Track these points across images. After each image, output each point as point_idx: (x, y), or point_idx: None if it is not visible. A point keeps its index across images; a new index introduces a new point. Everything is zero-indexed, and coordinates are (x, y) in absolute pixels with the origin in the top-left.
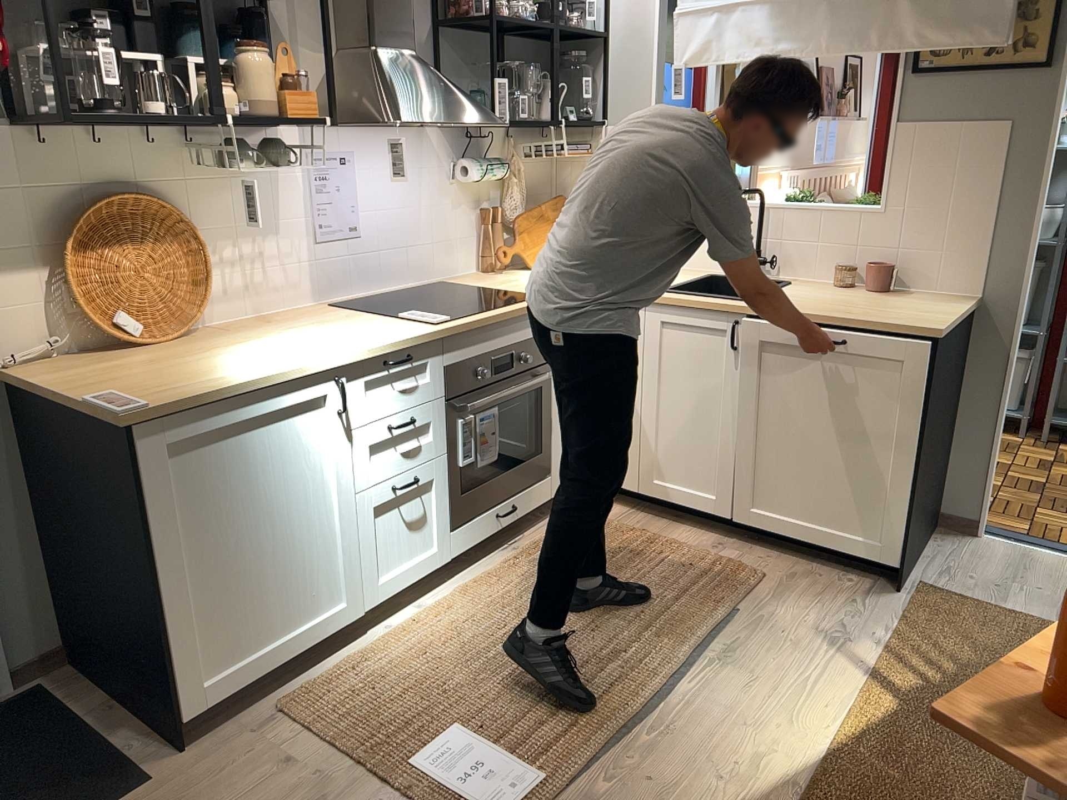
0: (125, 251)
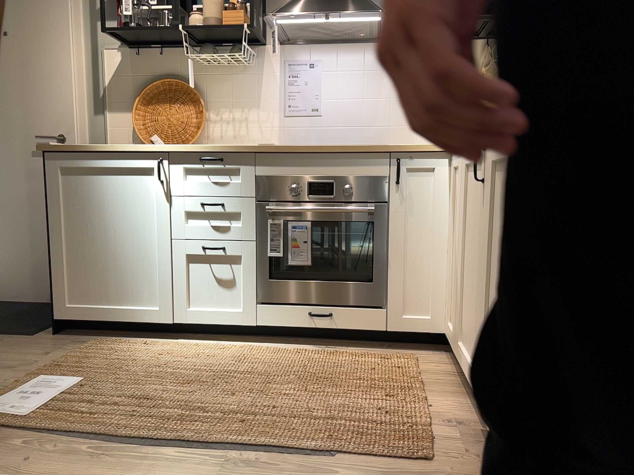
0: (164, 106)
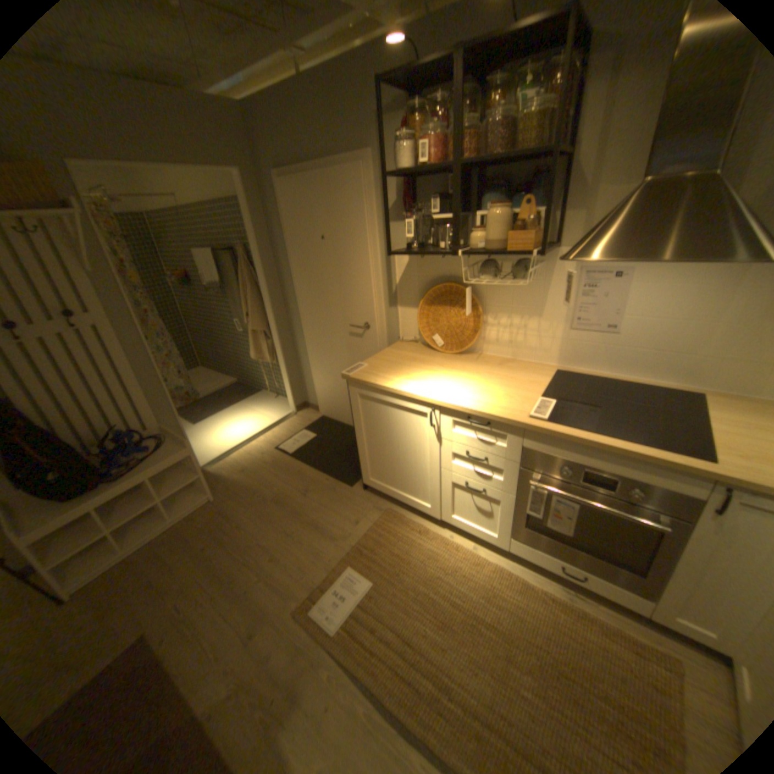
0: (445, 308)
